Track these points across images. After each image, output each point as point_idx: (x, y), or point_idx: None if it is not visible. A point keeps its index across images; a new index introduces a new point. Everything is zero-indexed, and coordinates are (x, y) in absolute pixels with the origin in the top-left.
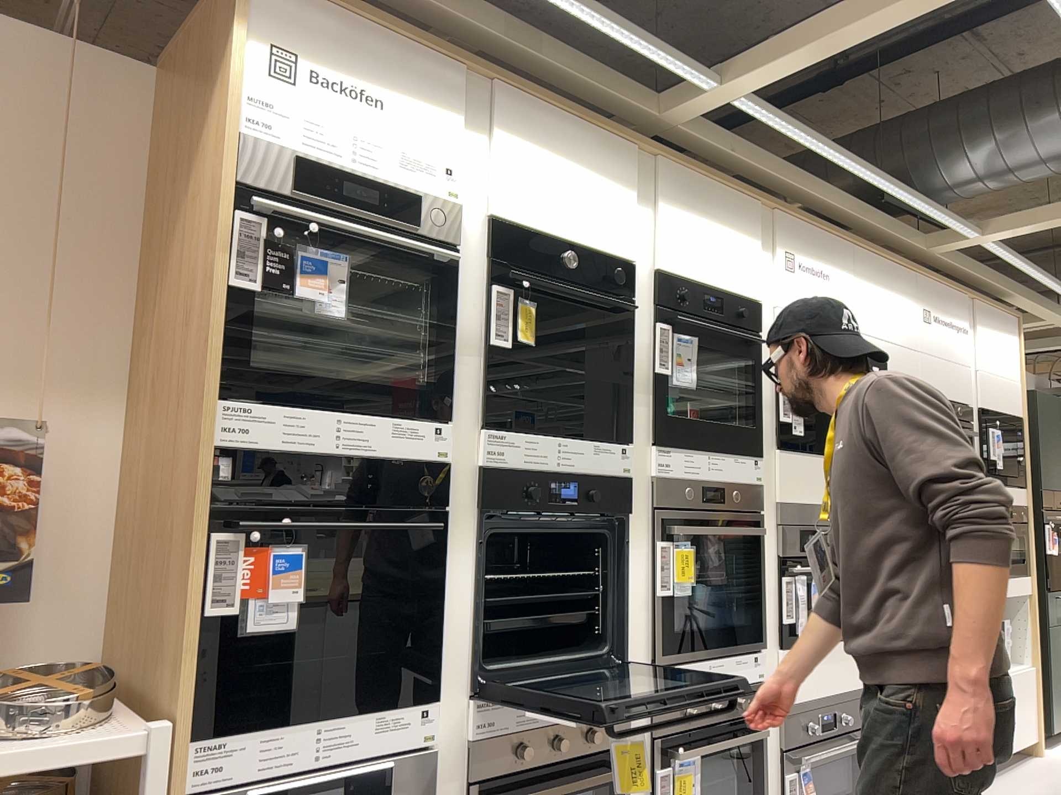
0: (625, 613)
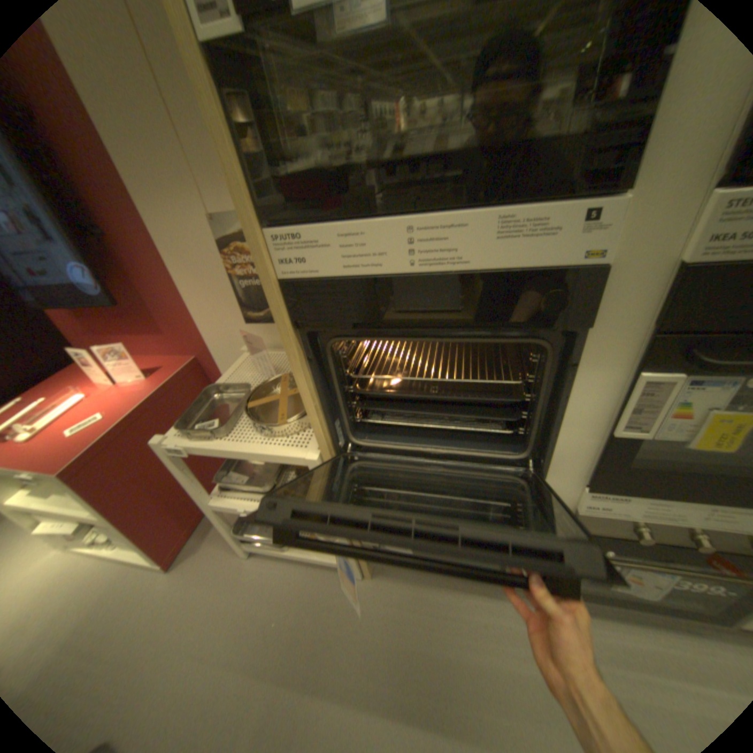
0: None
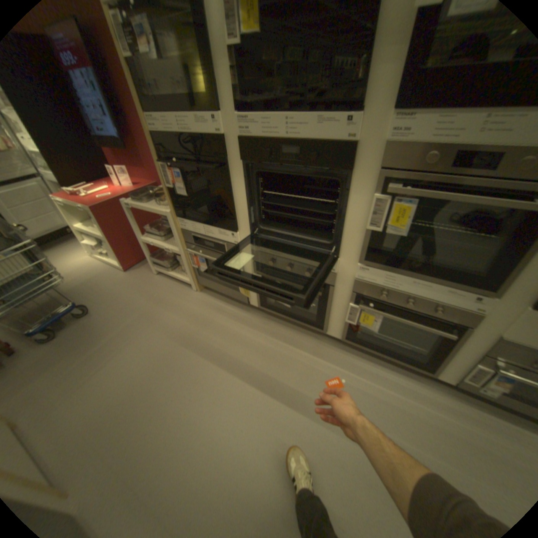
0: (339, 235)
